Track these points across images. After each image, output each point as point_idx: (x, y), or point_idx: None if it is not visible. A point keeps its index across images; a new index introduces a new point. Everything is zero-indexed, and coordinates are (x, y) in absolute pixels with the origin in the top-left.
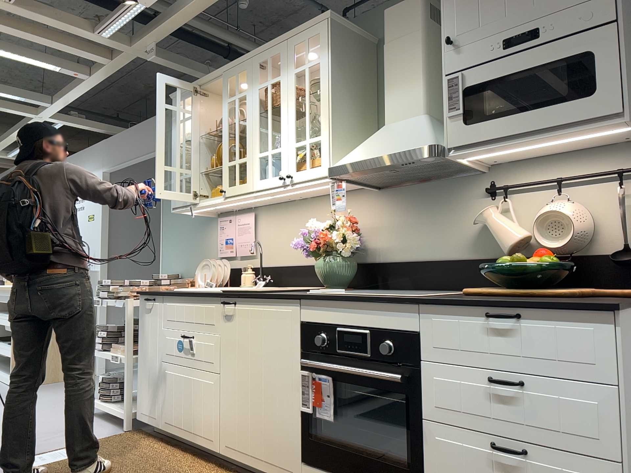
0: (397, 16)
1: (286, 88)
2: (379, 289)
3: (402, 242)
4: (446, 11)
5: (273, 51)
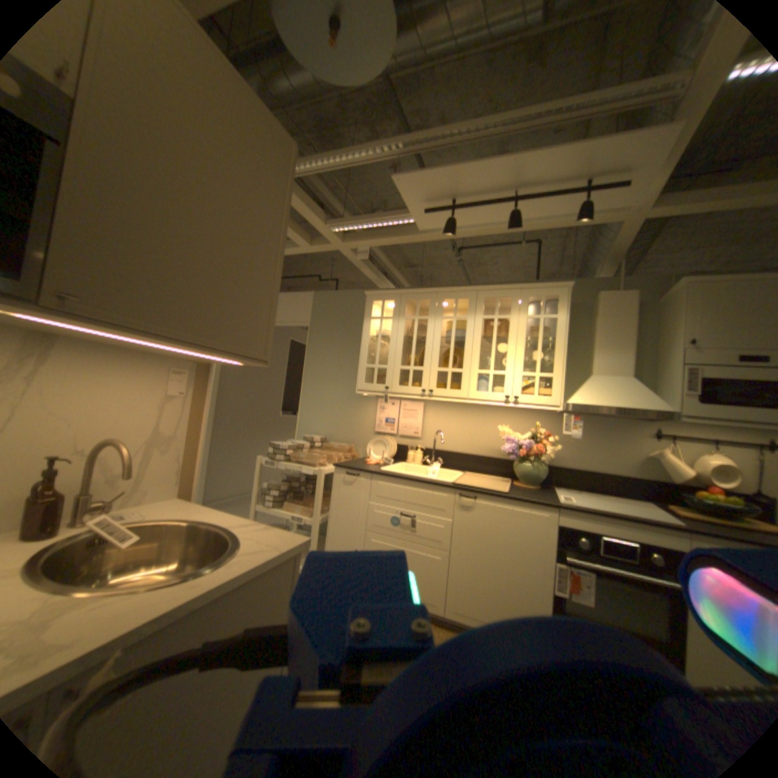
0: (615, 298)
1: (517, 326)
2: (552, 486)
3: (576, 455)
4: (690, 318)
5: (504, 292)
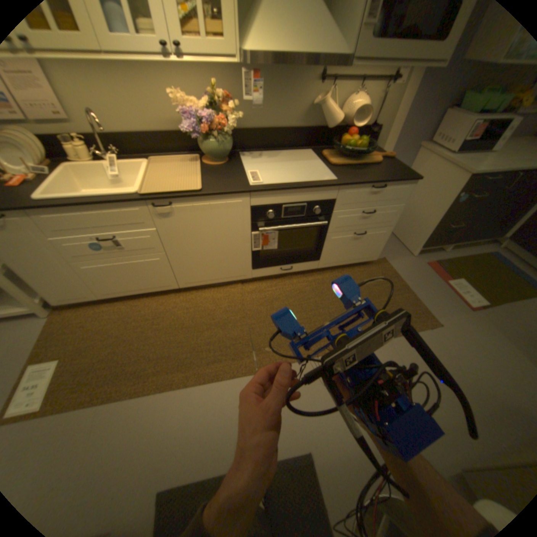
0: None
1: None
2: (237, 150)
3: (254, 112)
4: None
5: None
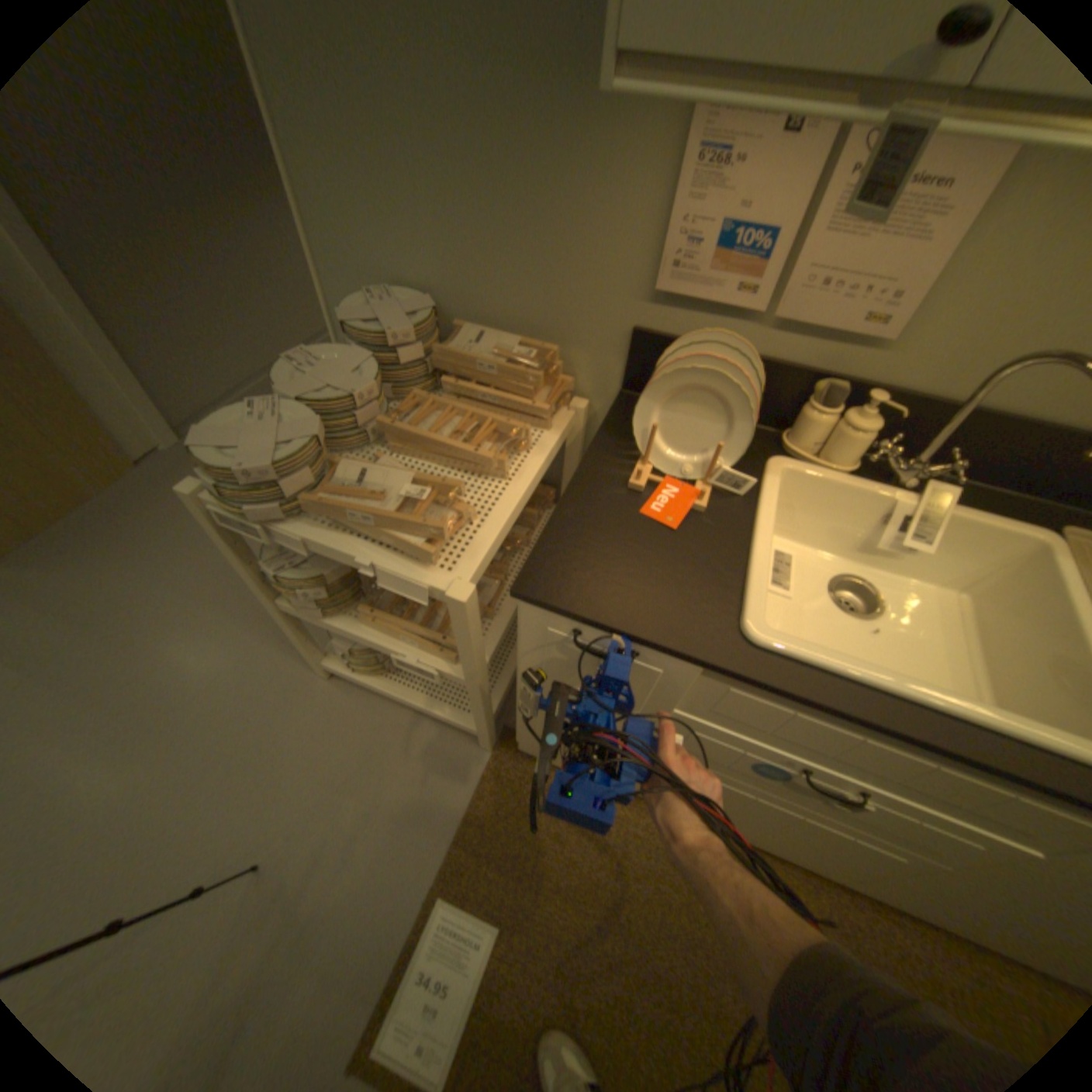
0: None
1: None
2: None
3: None
4: None
5: None
